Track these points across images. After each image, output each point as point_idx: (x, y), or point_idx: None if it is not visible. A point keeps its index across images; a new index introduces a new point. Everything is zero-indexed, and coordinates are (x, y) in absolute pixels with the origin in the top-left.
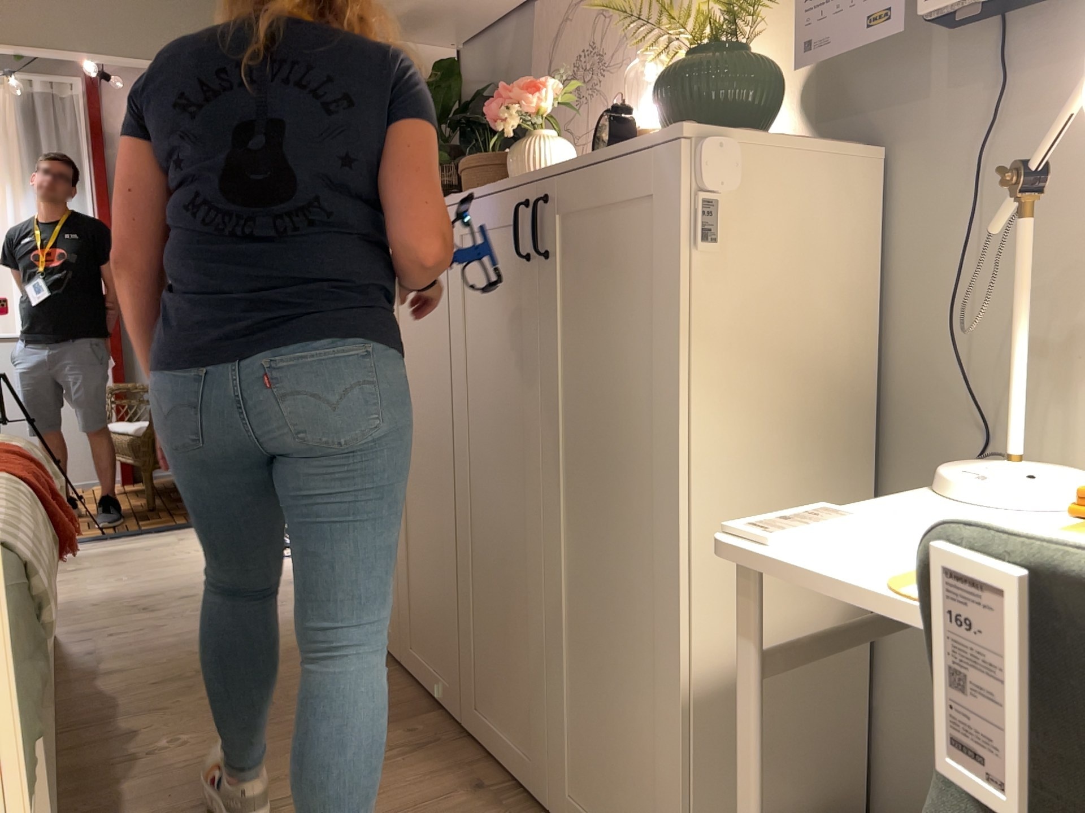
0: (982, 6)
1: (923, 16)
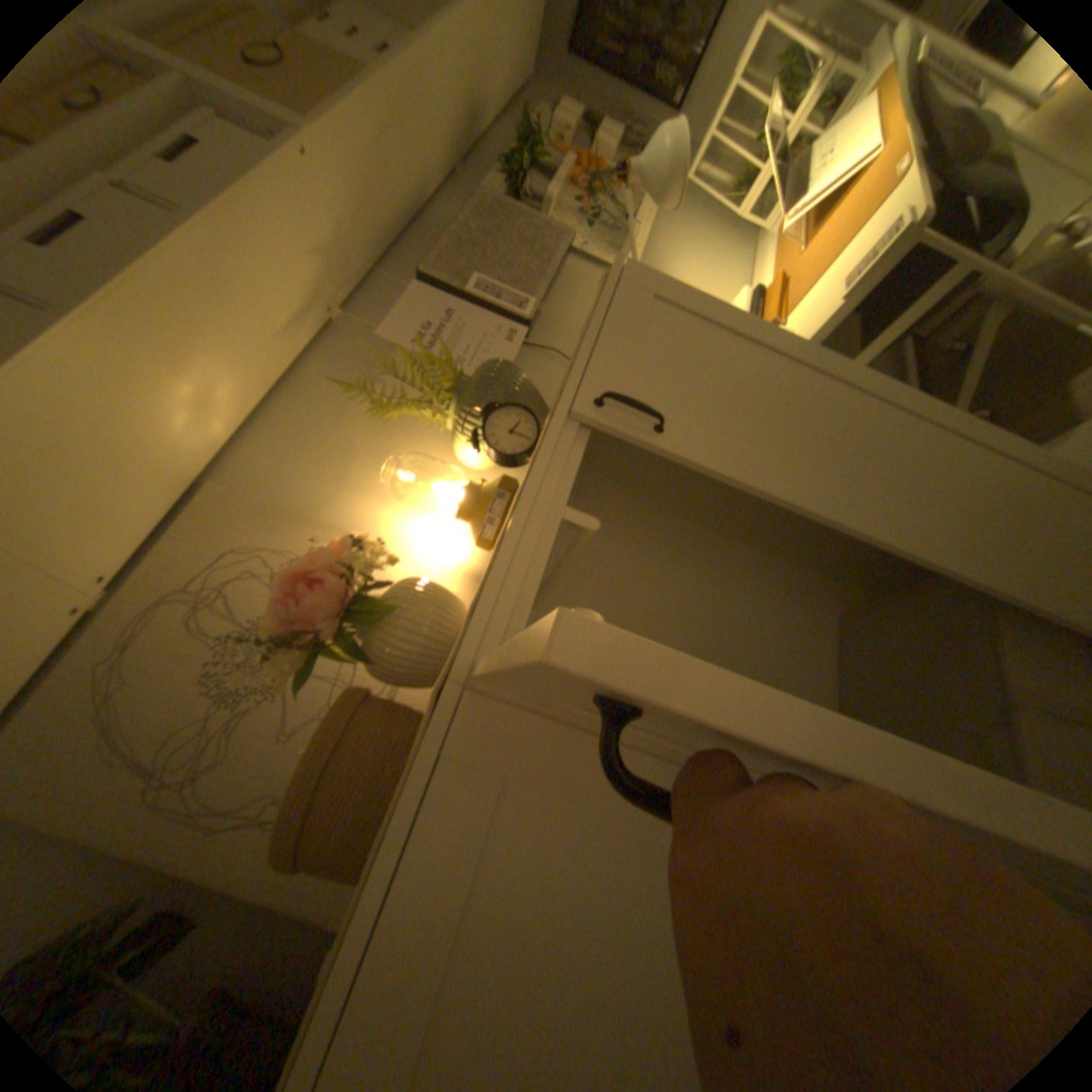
0: (540, 301)
1: (526, 319)
